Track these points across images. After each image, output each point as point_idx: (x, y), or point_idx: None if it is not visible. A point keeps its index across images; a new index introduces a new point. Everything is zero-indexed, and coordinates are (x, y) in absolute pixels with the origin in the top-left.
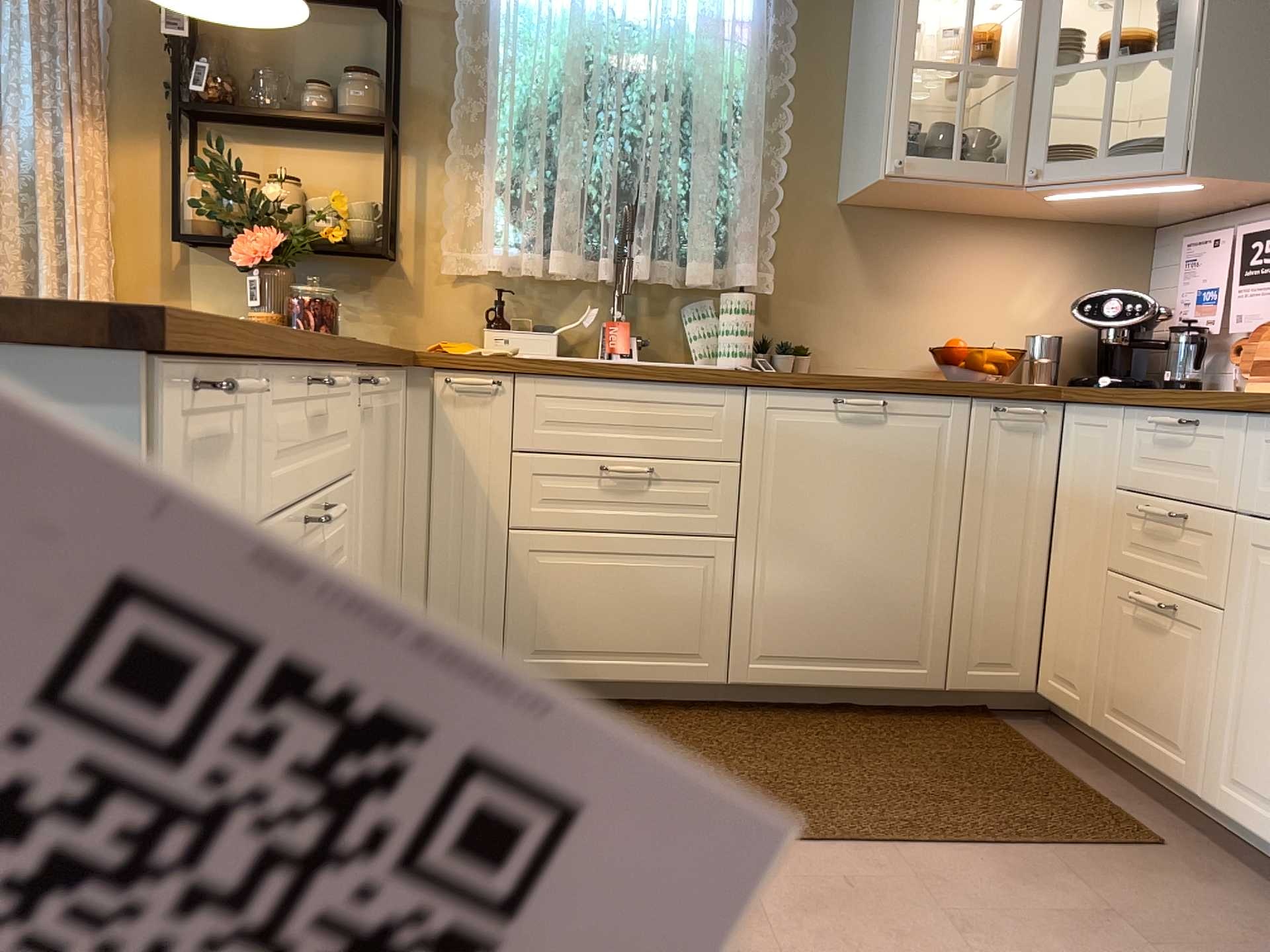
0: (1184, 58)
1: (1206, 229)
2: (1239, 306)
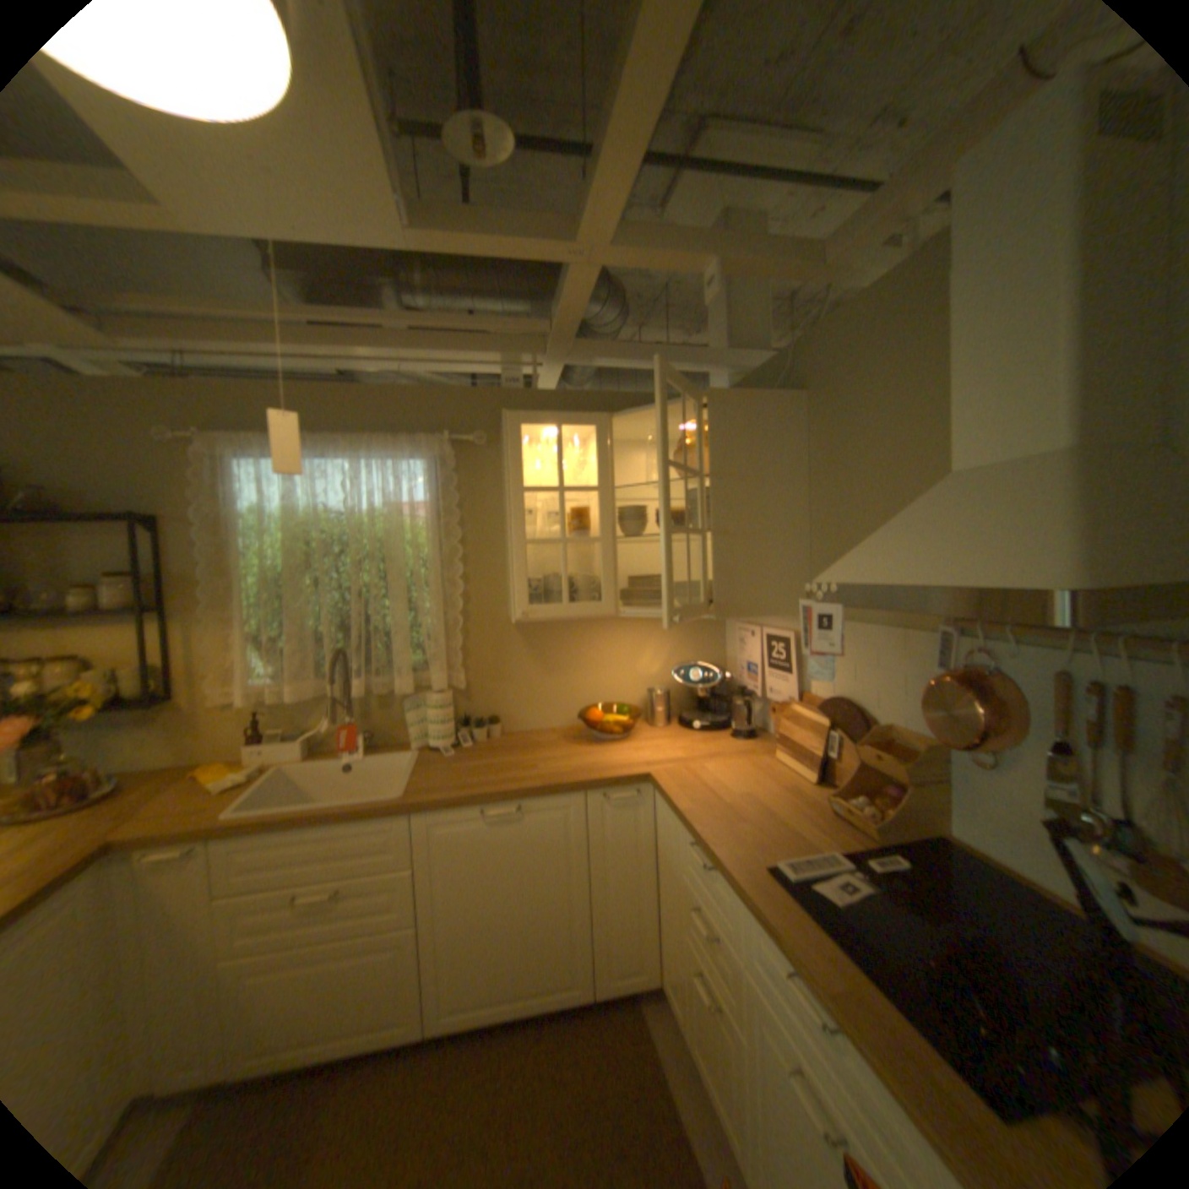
0: (701, 539)
1: (749, 616)
2: (769, 683)
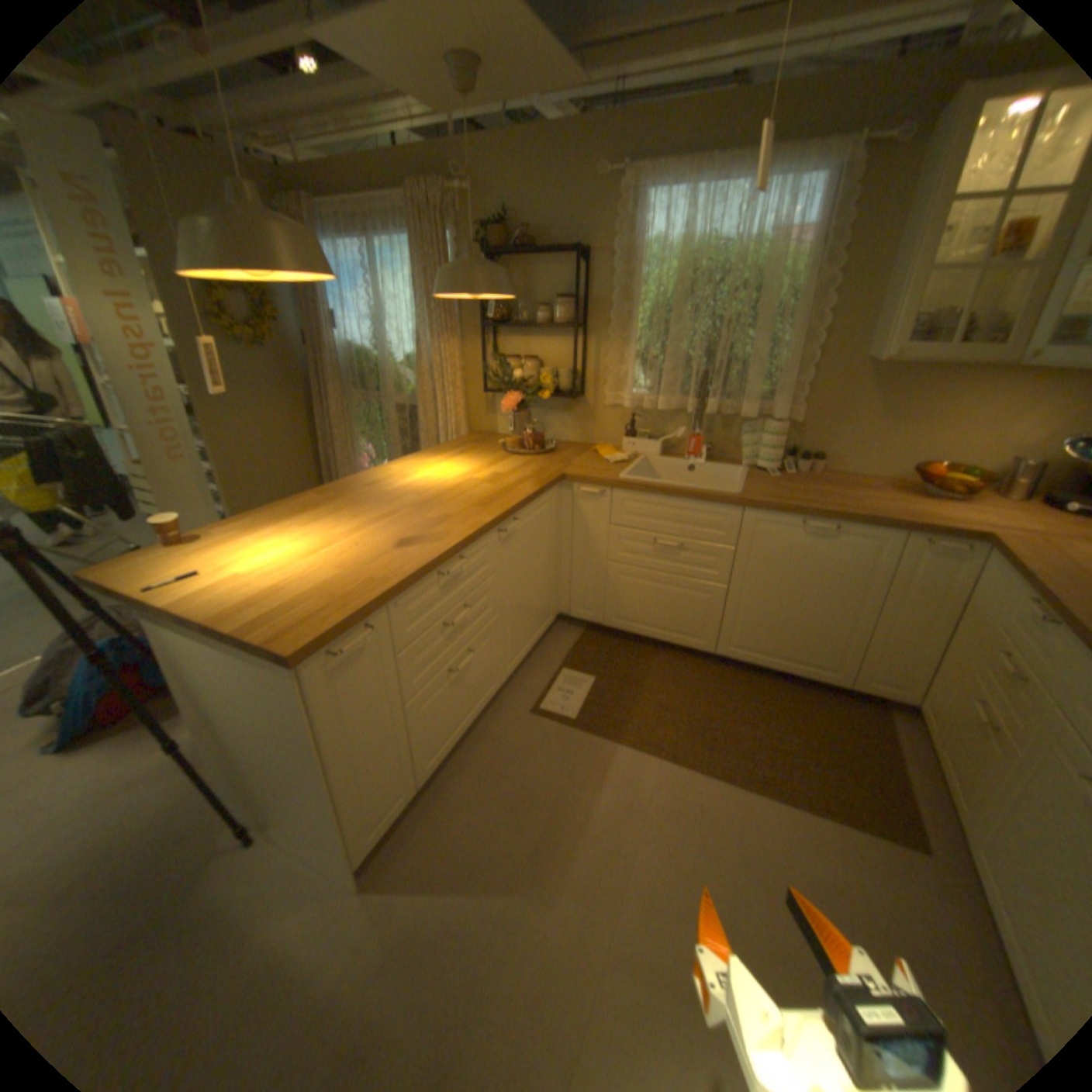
0: None
1: None
2: None
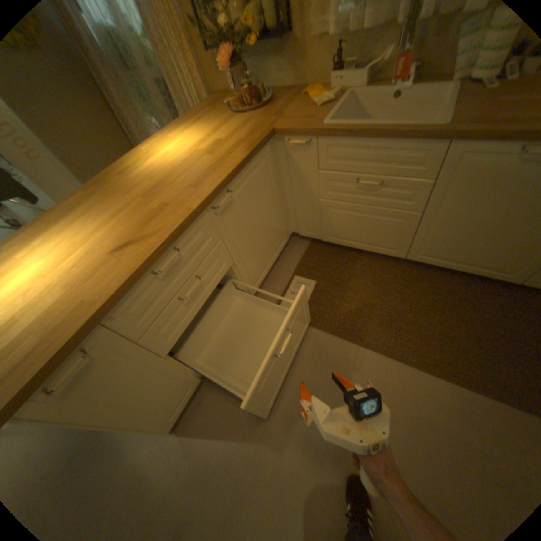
0: None
1: None
2: None
